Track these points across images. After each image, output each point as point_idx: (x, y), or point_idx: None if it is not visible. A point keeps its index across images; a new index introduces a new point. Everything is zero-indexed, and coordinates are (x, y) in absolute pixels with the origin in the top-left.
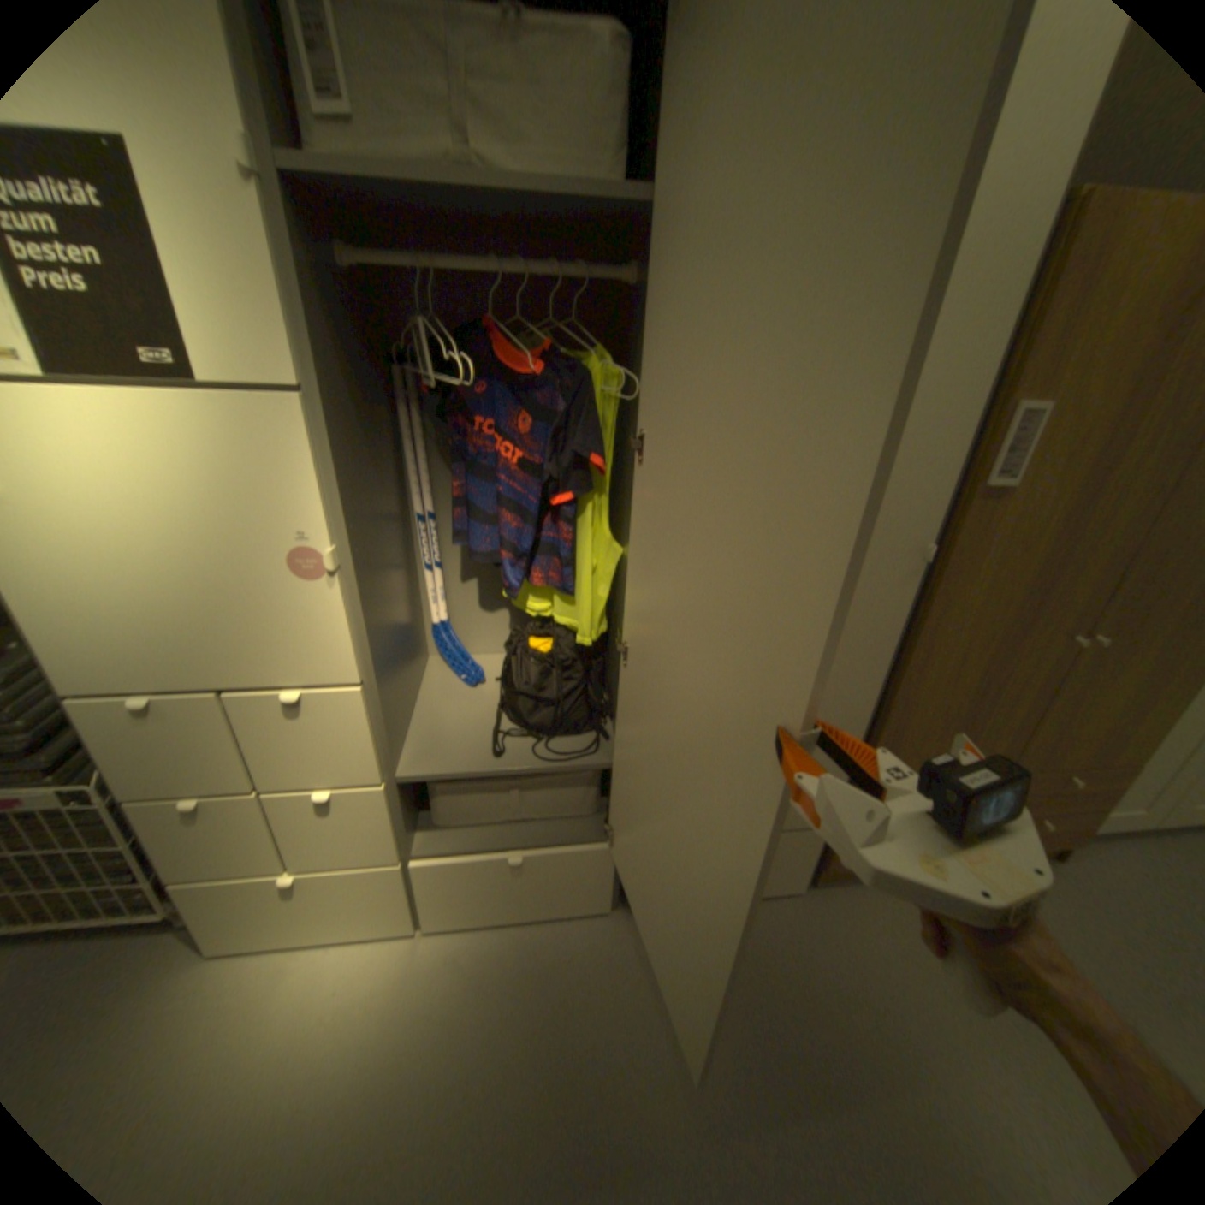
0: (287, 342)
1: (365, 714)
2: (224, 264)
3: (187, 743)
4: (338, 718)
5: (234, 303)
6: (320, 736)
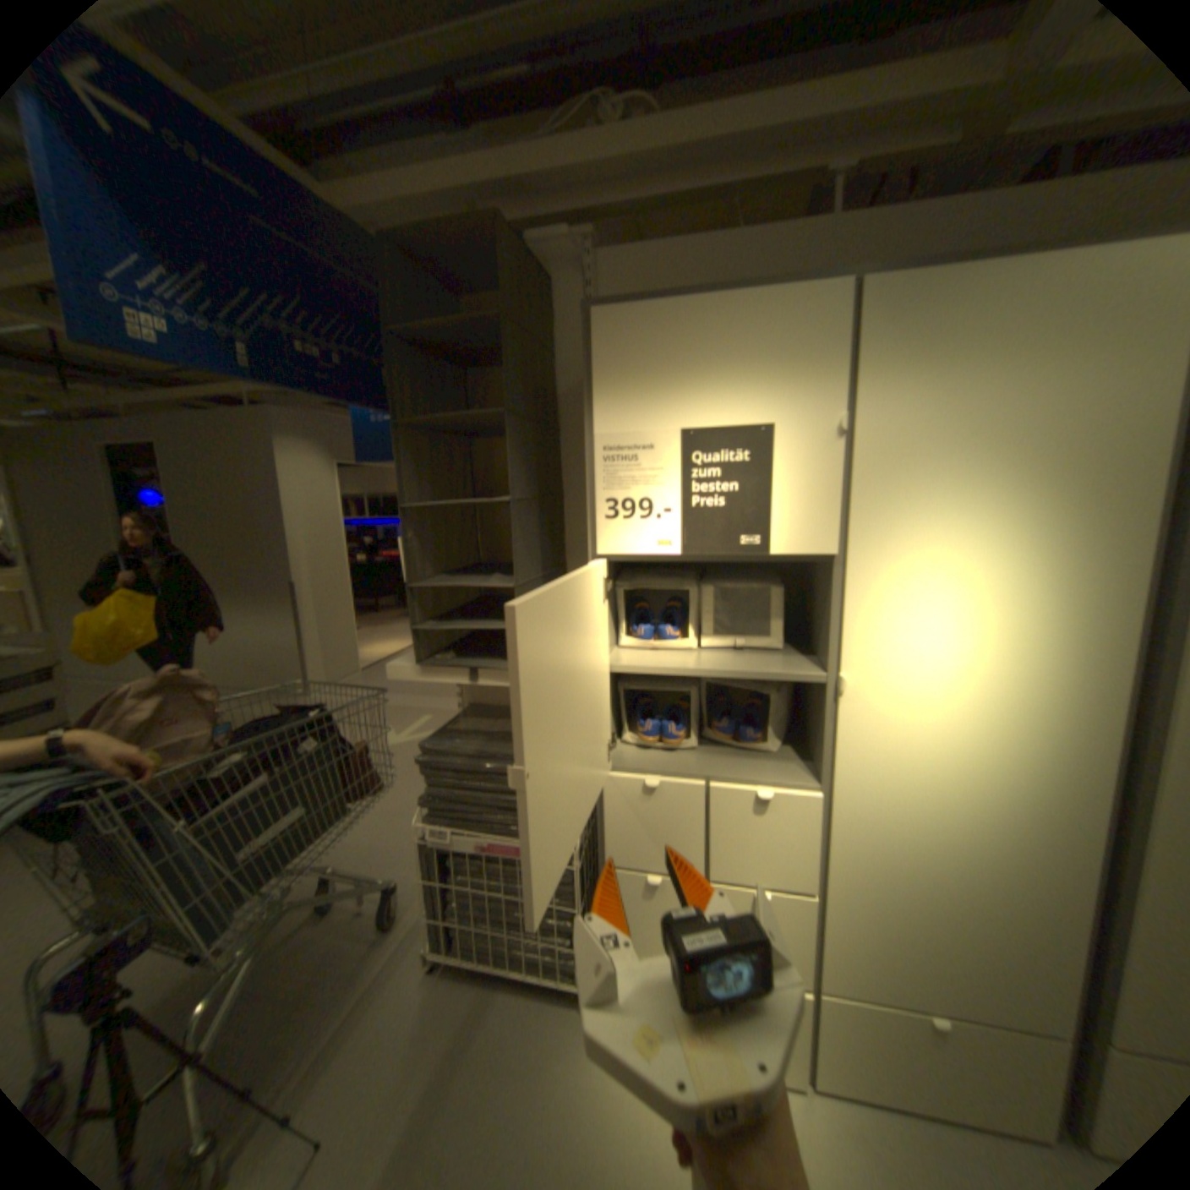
0: (838, 527)
1: (820, 822)
2: (811, 484)
3: (671, 823)
4: (797, 821)
5: (810, 506)
6: (777, 836)
